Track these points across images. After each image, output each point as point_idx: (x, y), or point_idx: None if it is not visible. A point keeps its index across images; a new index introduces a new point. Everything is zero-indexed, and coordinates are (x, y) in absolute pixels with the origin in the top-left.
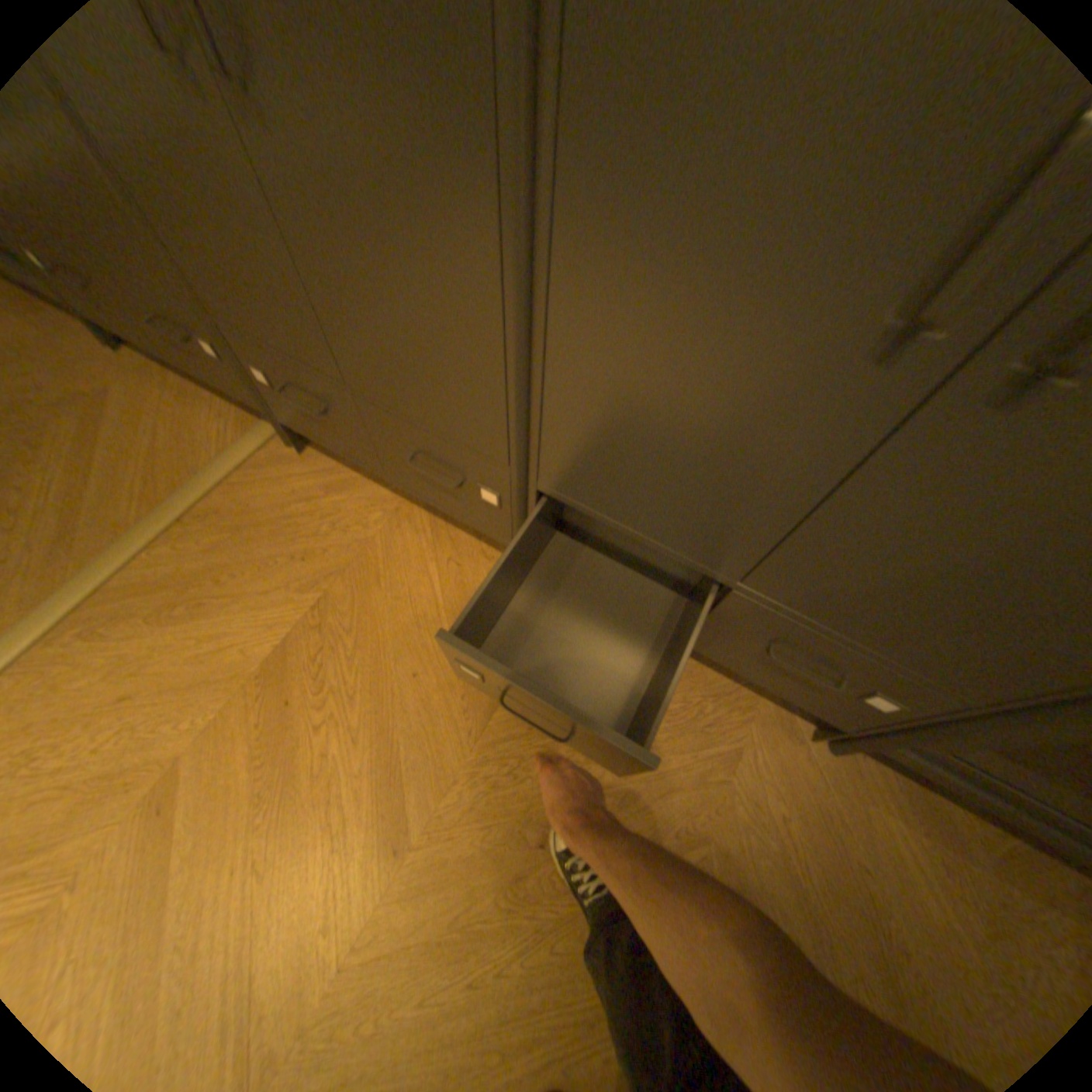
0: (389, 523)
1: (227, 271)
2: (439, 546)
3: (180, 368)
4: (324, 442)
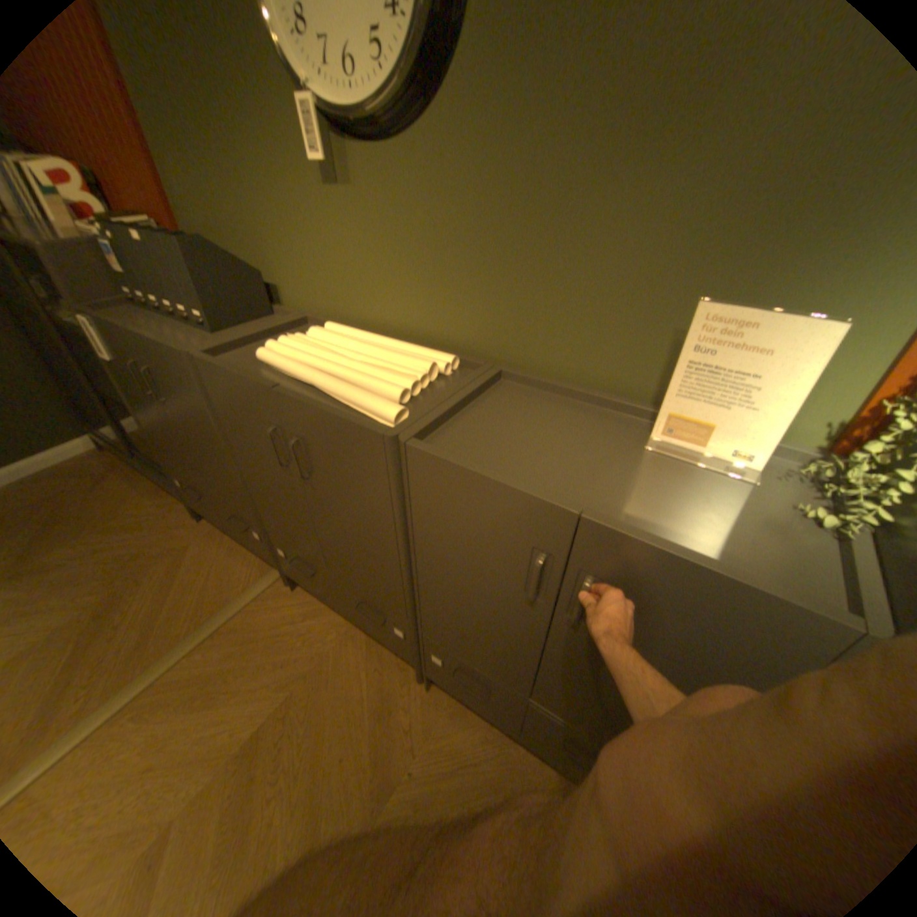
0: (343, 641)
1: (284, 515)
2: (372, 659)
3: (239, 538)
4: (312, 588)
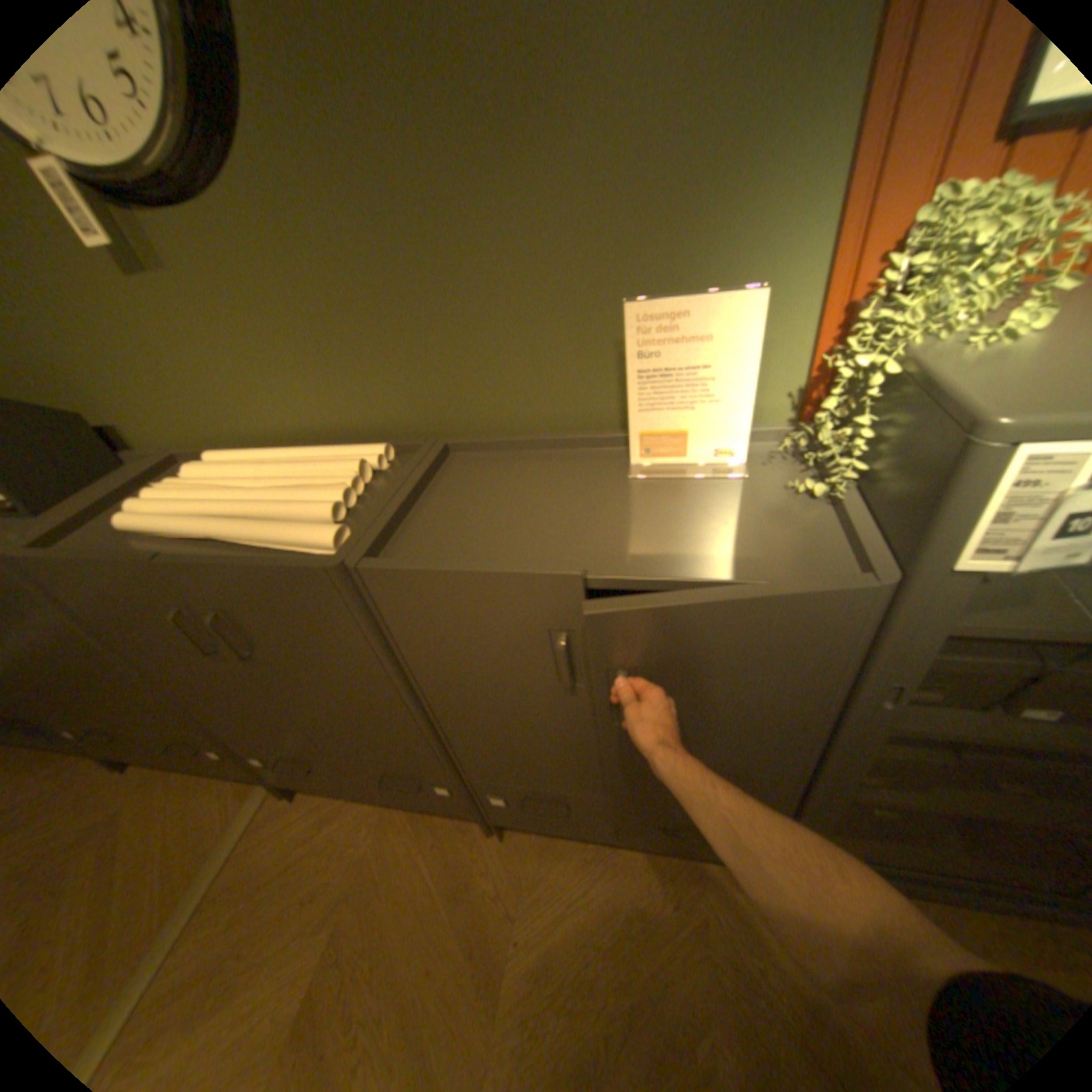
0: (376, 835)
1: (236, 717)
2: (421, 839)
3: (187, 771)
4: (312, 790)
